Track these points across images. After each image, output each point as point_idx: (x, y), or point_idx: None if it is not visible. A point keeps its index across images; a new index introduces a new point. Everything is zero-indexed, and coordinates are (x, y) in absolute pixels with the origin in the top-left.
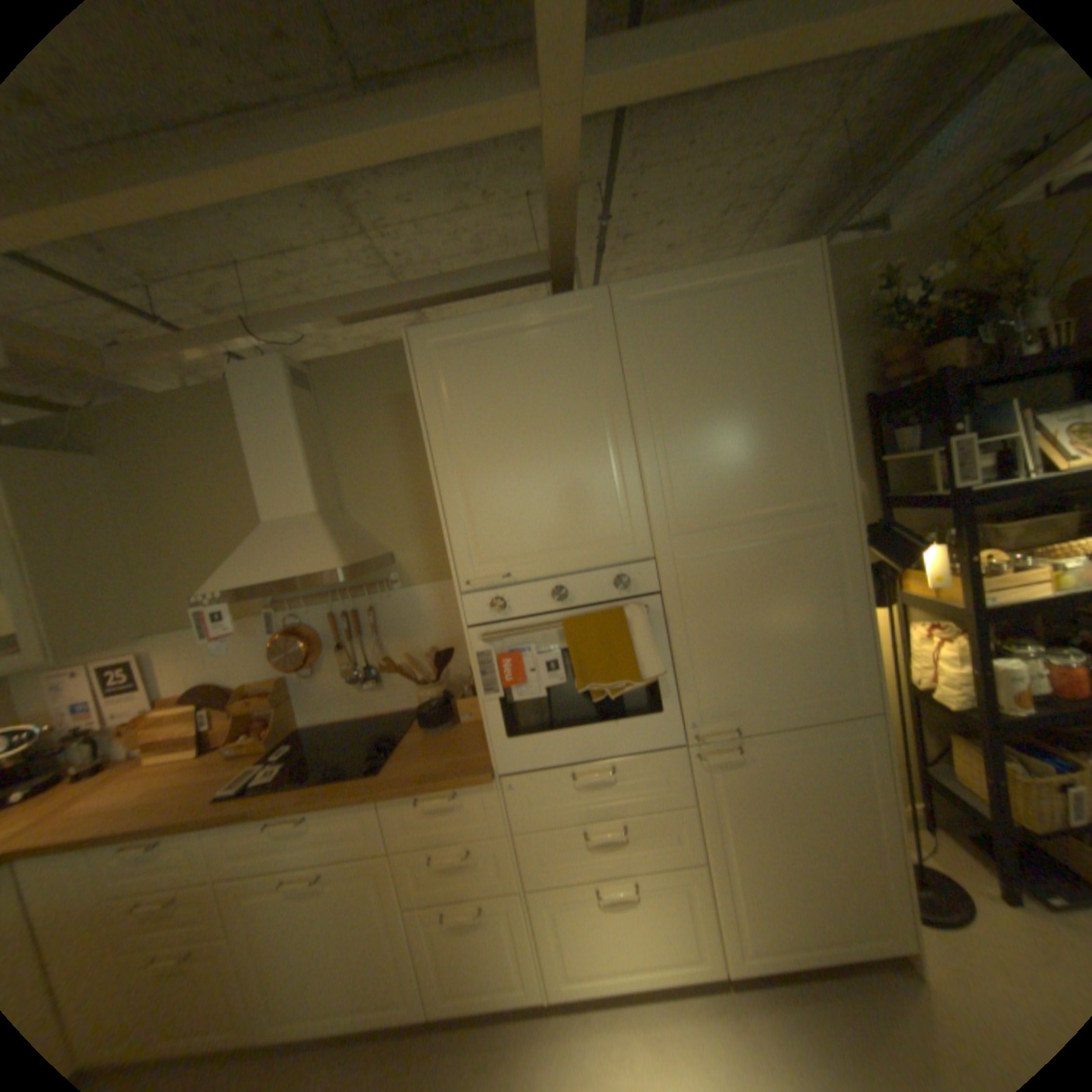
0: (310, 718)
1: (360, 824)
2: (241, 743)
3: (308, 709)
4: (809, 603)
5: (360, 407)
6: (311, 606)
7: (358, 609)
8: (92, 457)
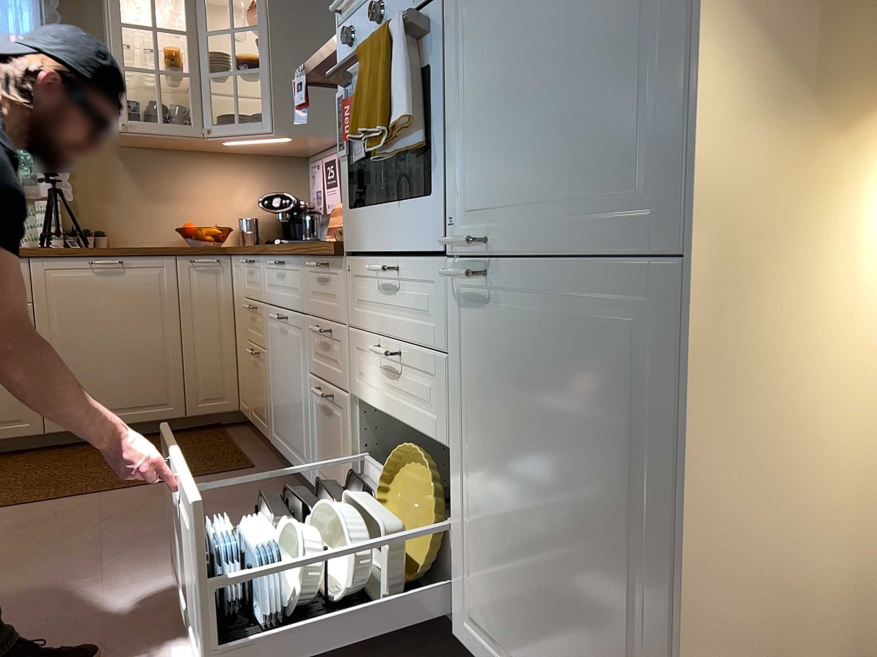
0: None
1: (299, 276)
2: None
3: None
4: None
5: None
6: None
7: None
8: None
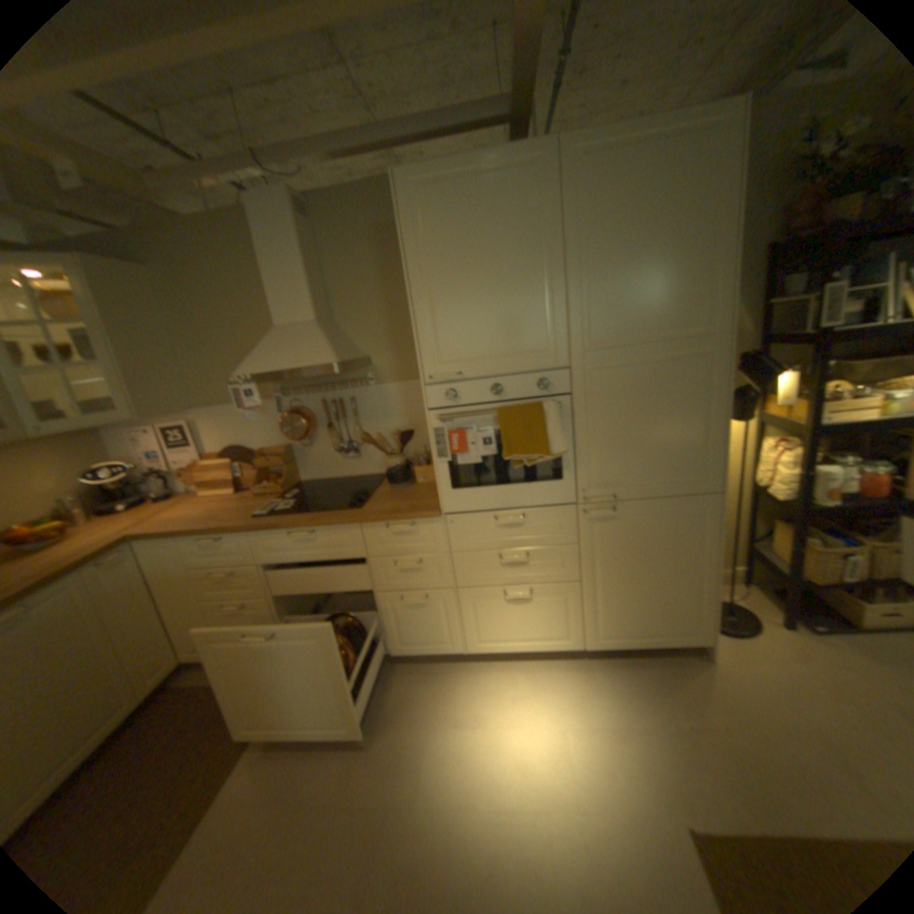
0: (311, 475)
1: (352, 536)
2: (266, 486)
3: (309, 468)
4: (681, 409)
5: (347, 235)
6: (311, 394)
7: (345, 399)
8: (145, 268)
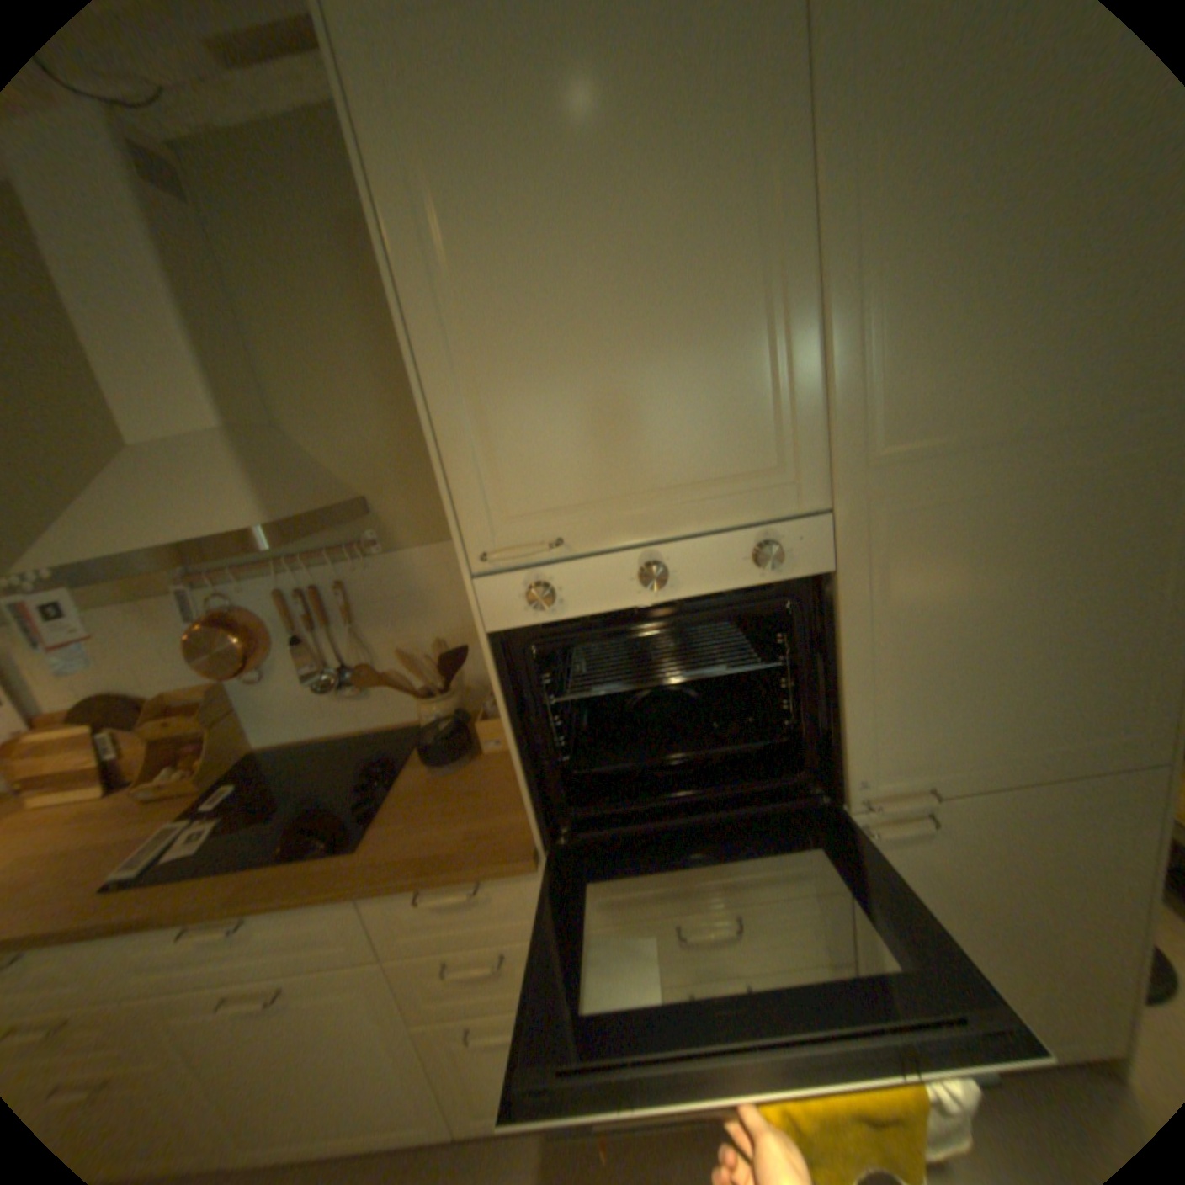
0: (267, 736)
1: (332, 924)
2: (163, 778)
3: (262, 724)
4: (1097, 590)
5: (281, 234)
6: (245, 580)
7: (318, 584)
8: None
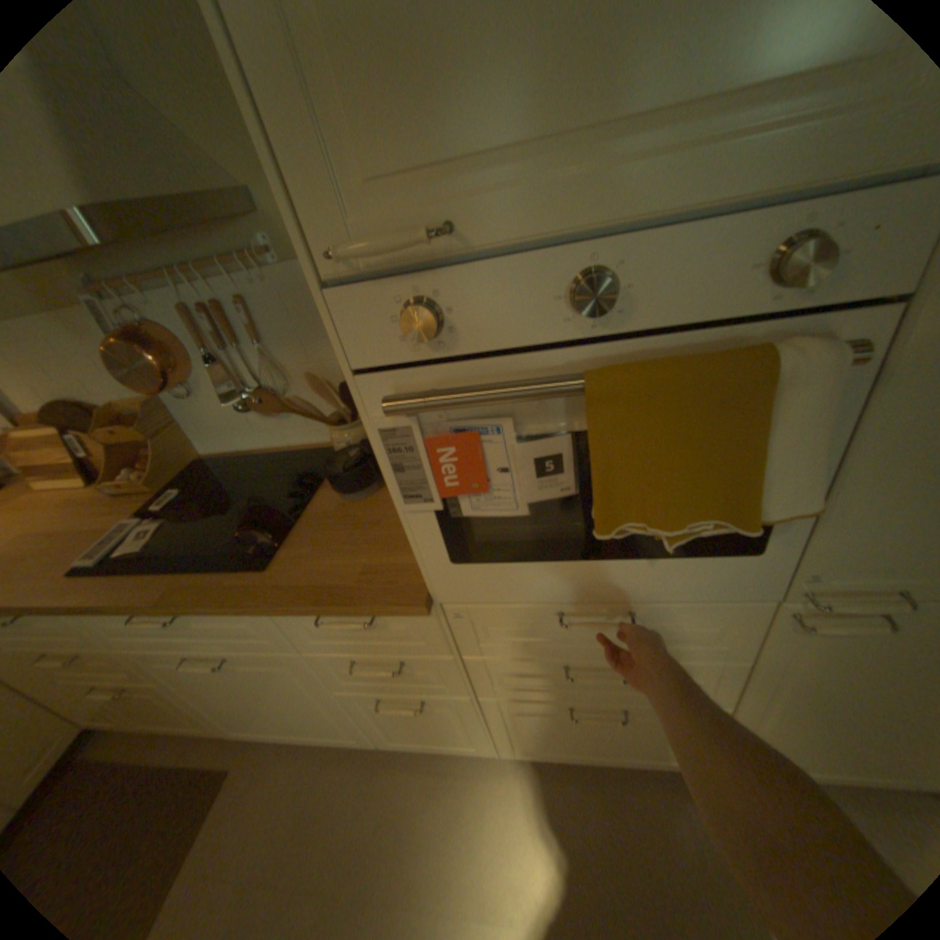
0: (210, 444)
1: (252, 624)
2: (124, 476)
3: (203, 433)
4: None
5: None
6: (149, 289)
7: (220, 296)
8: None
